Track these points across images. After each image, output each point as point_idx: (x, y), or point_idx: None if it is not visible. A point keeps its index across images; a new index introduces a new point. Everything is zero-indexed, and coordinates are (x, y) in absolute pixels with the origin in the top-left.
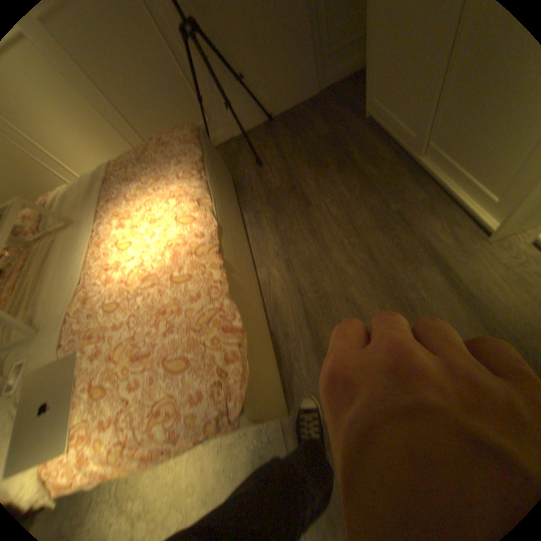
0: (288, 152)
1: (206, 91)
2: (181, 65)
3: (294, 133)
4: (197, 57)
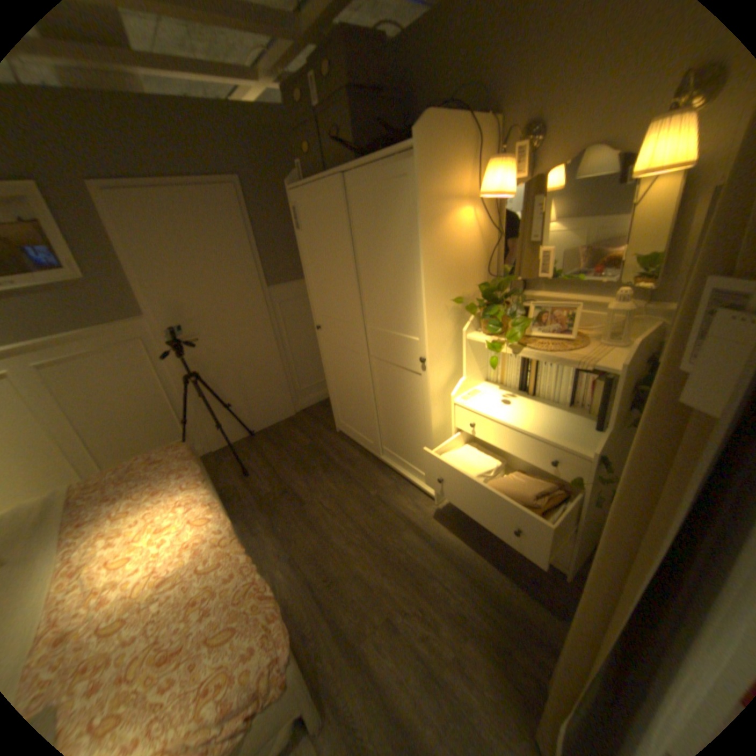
0: (274, 462)
1: (189, 417)
2: (170, 398)
3: (277, 446)
4: (188, 394)
